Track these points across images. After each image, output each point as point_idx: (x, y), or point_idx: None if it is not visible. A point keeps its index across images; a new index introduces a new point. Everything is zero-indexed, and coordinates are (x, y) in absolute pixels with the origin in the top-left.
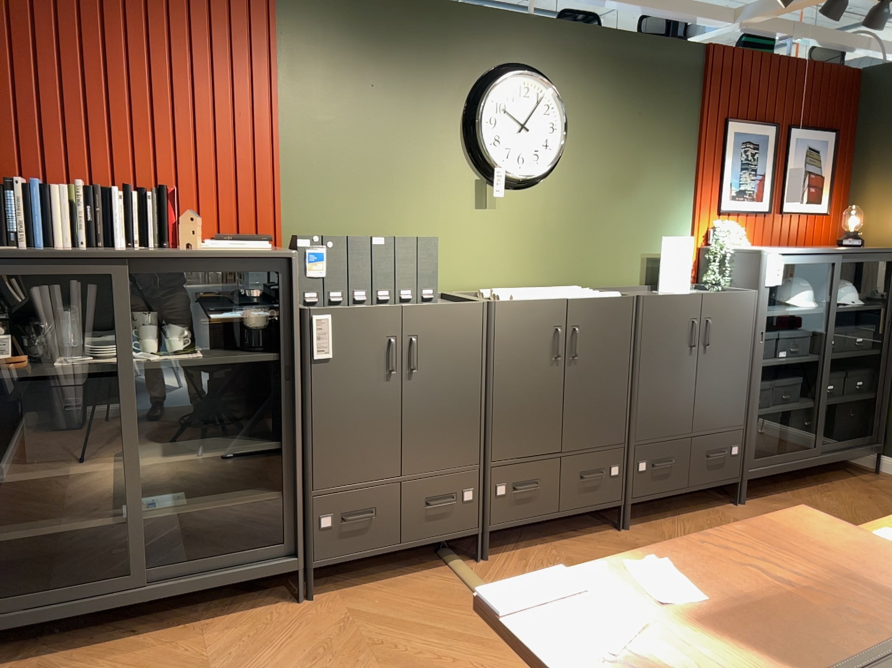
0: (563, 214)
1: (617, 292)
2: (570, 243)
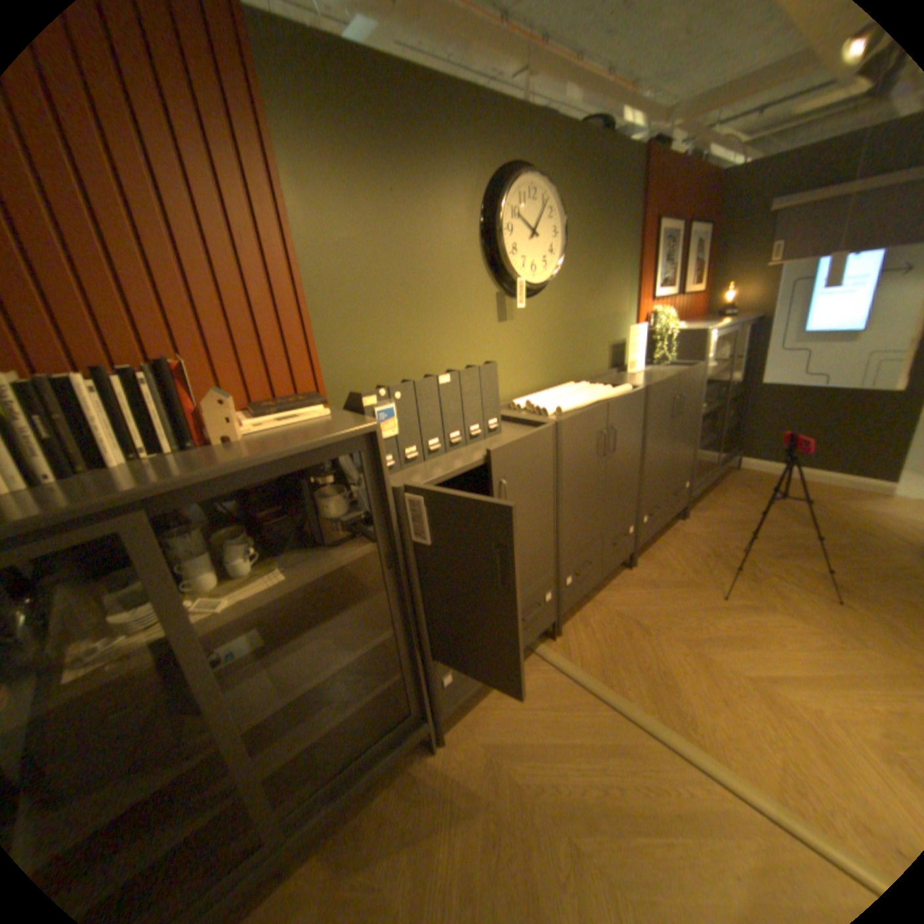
0: (560, 317)
1: (628, 385)
2: (566, 343)
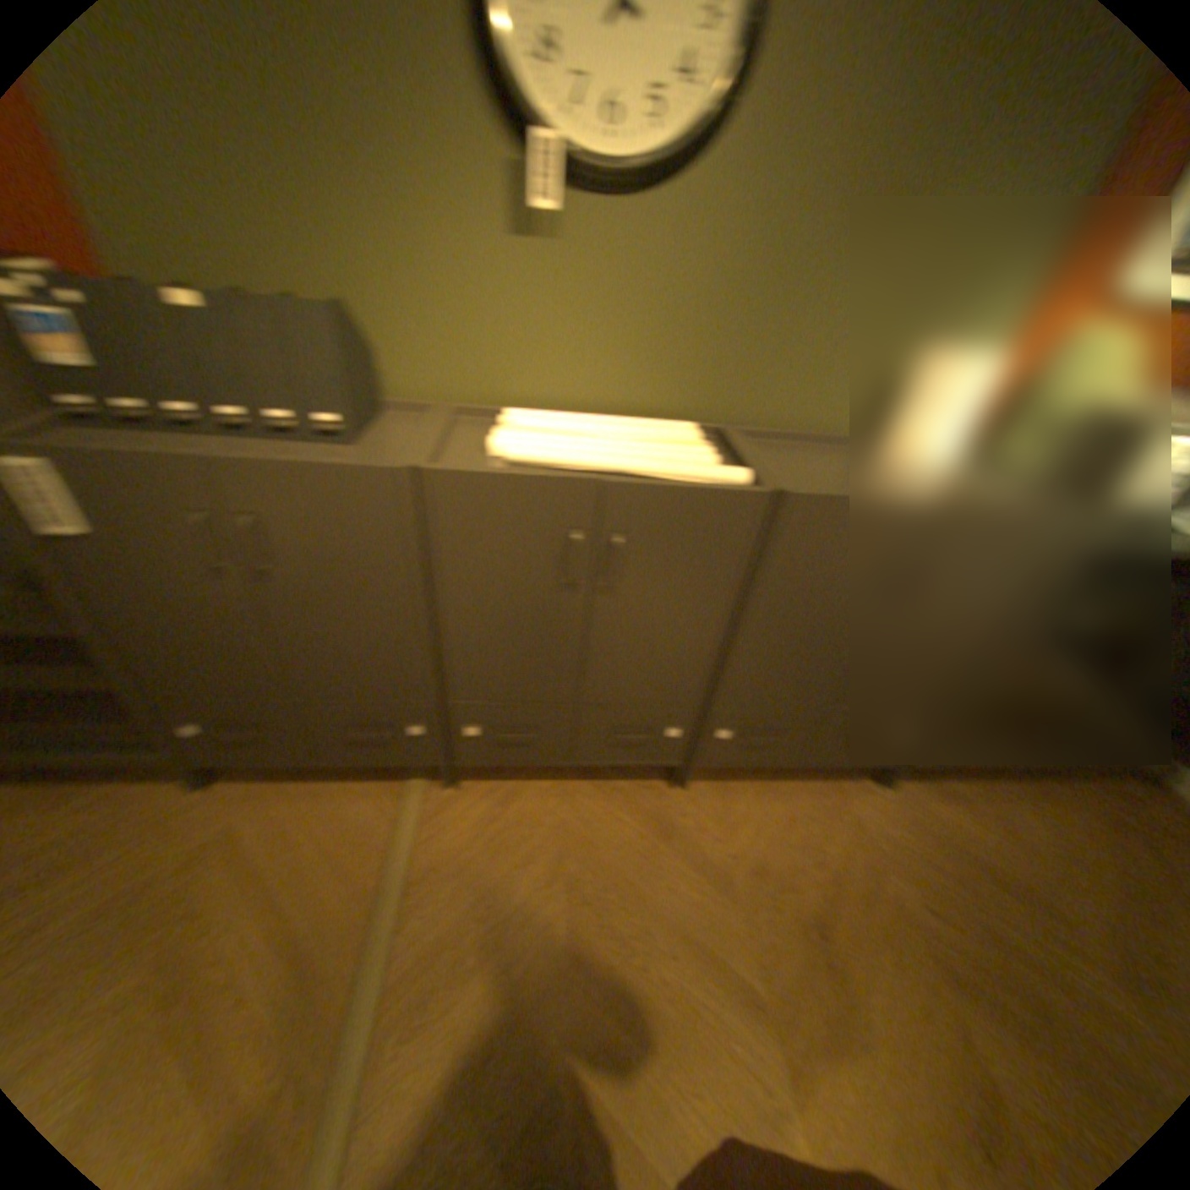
0: (718, 267)
1: (745, 471)
2: (723, 334)
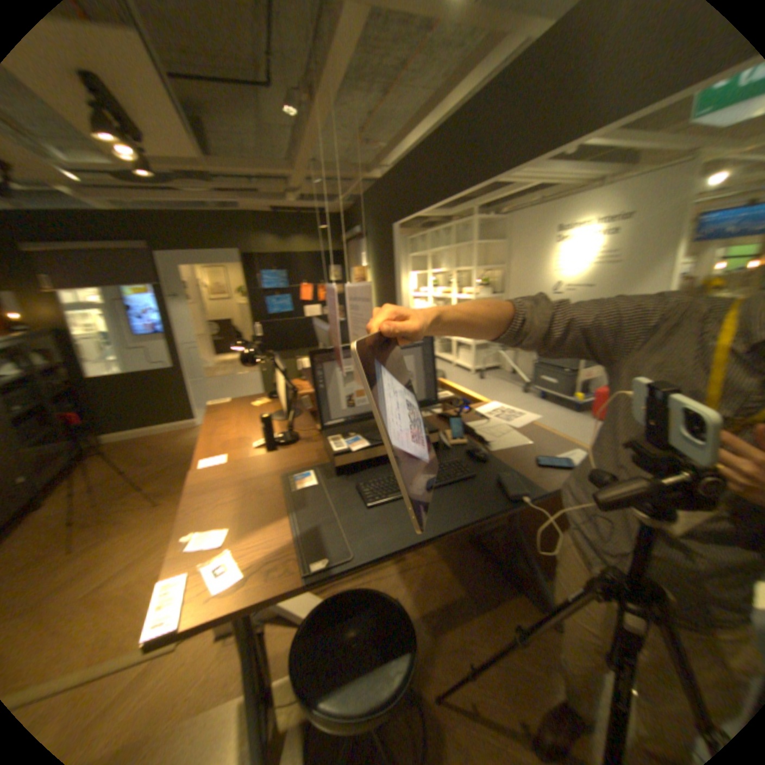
0: None
1: None
2: None
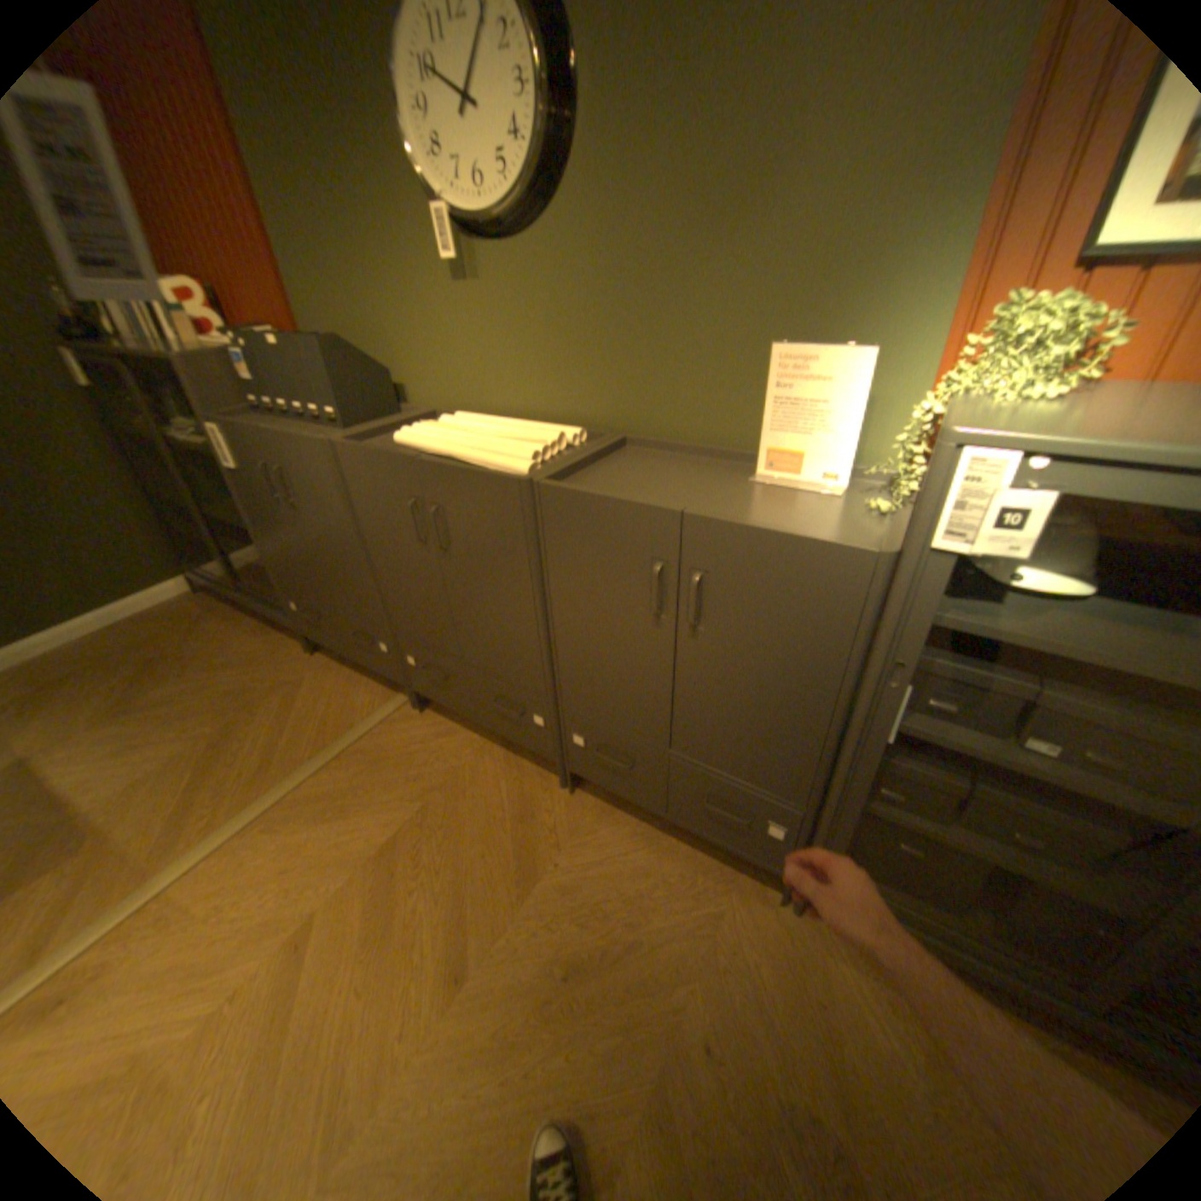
0: (586, 286)
1: (527, 463)
2: (604, 346)
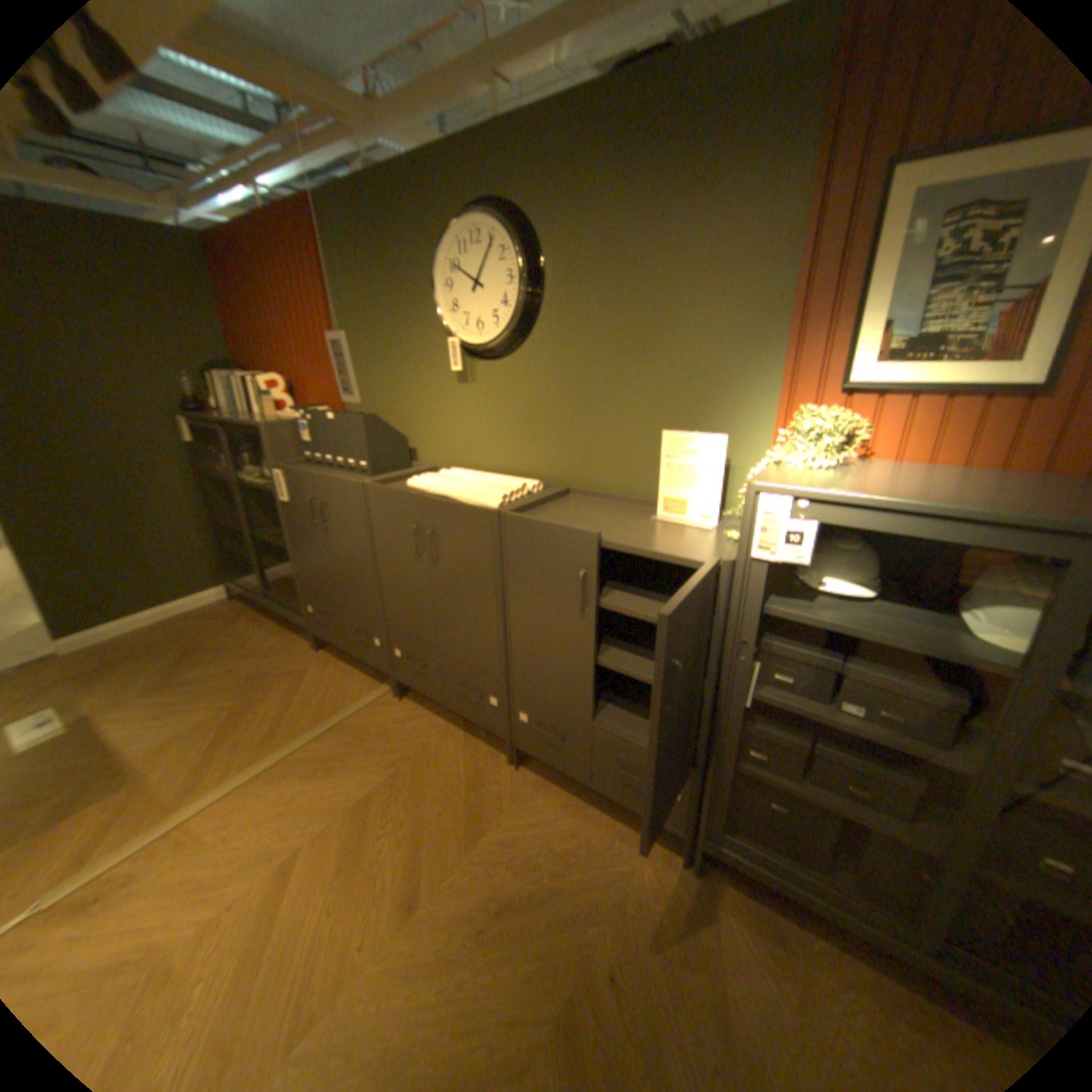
0: (545, 390)
1: (497, 501)
2: (556, 428)
